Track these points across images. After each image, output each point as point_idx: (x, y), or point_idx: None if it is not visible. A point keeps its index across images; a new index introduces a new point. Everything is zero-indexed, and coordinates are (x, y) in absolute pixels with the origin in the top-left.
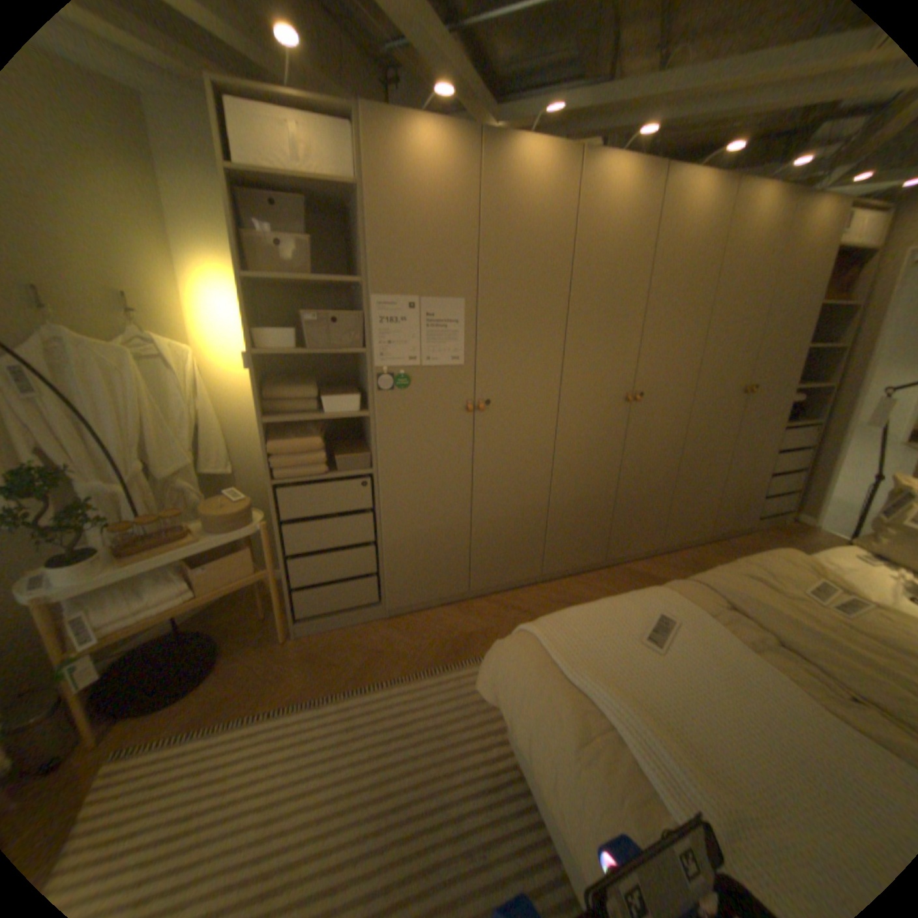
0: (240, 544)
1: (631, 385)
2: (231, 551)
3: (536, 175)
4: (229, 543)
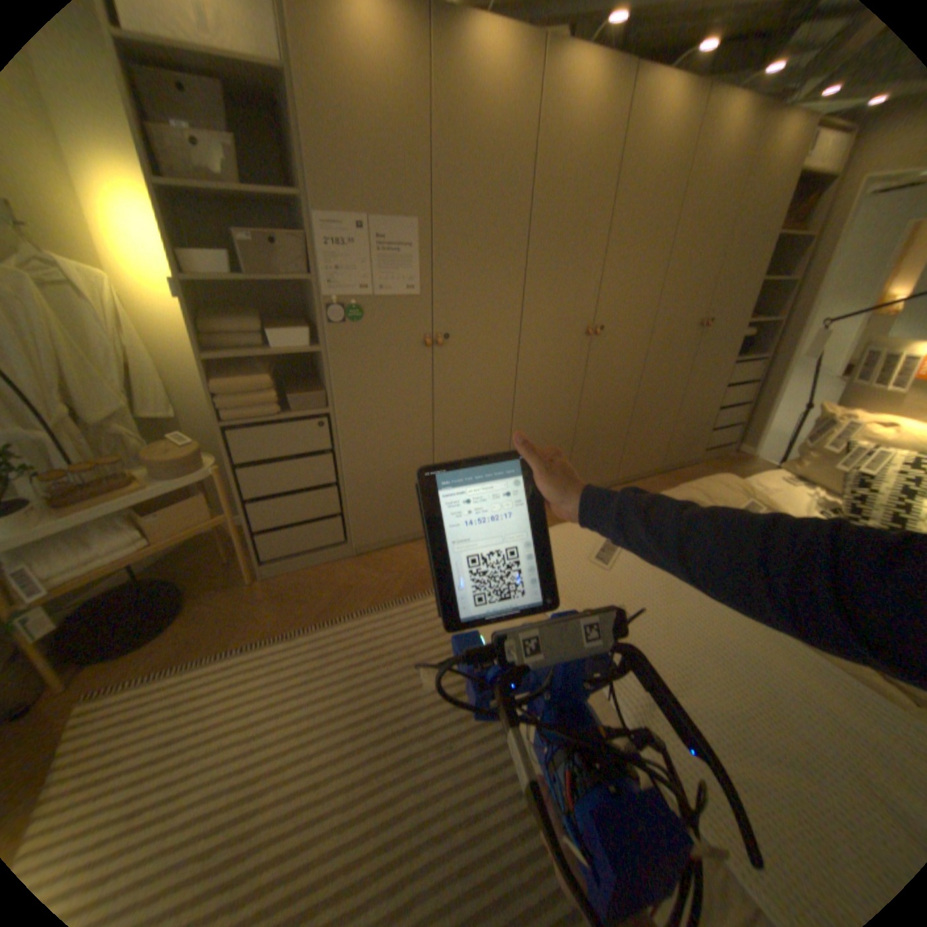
0: (193, 490)
1: (591, 318)
2: (184, 498)
3: (494, 69)
4: (180, 490)
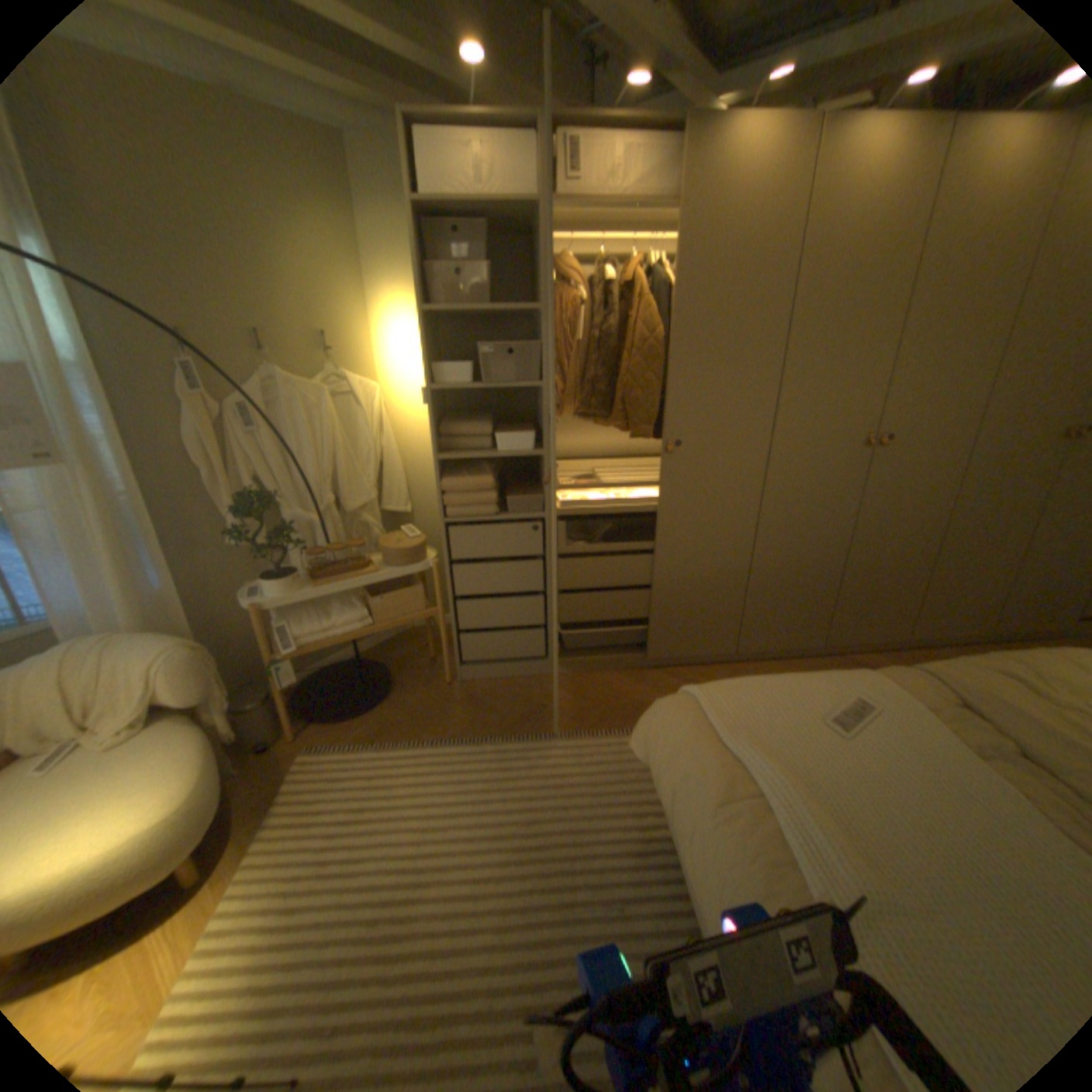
0: (415, 580)
1: (876, 424)
2: (407, 587)
3: (754, 161)
4: (405, 579)
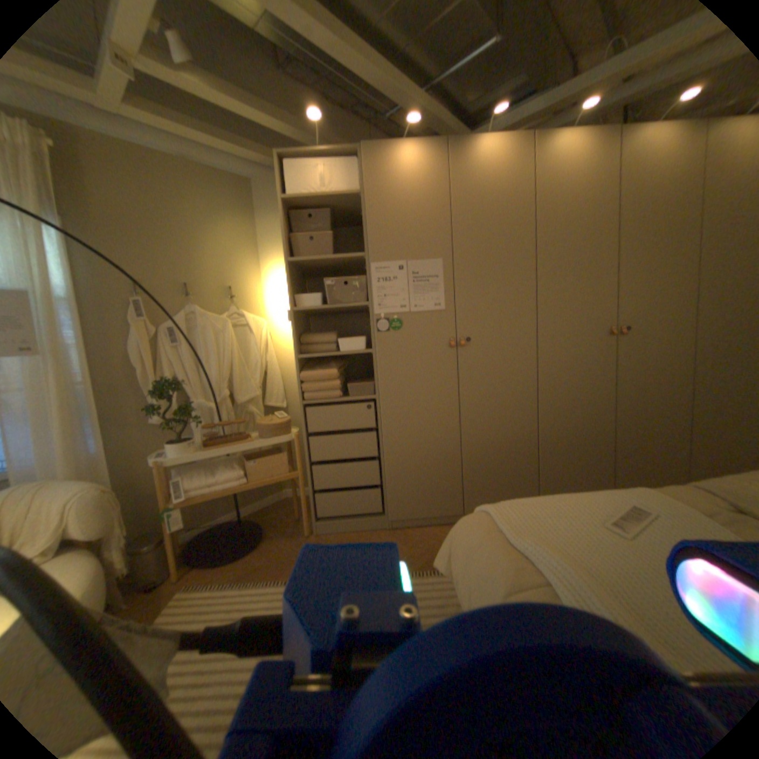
0: (281, 449)
1: (614, 319)
2: (275, 455)
3: (494, 159)
4: (274, 449)
